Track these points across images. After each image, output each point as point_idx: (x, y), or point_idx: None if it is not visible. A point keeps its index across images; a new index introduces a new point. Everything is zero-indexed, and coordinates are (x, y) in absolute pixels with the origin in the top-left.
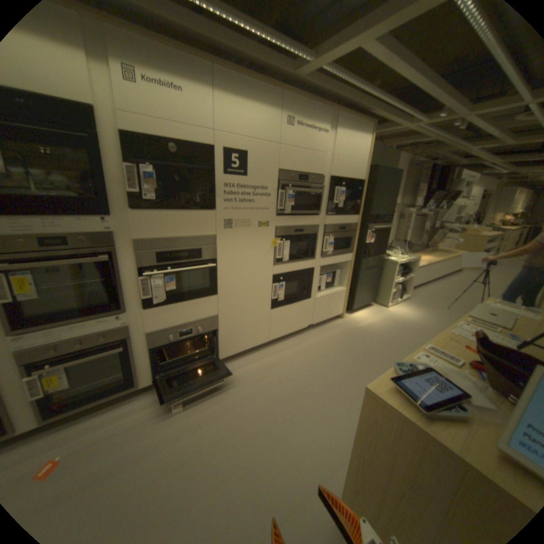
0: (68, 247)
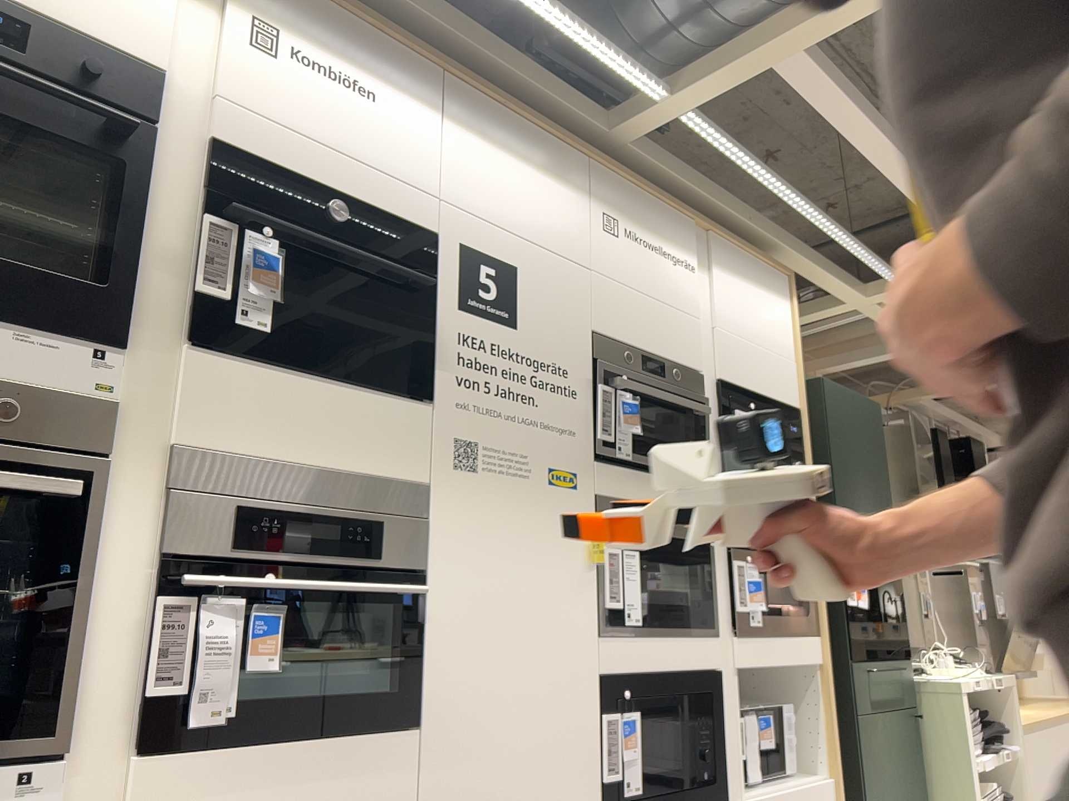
0: None
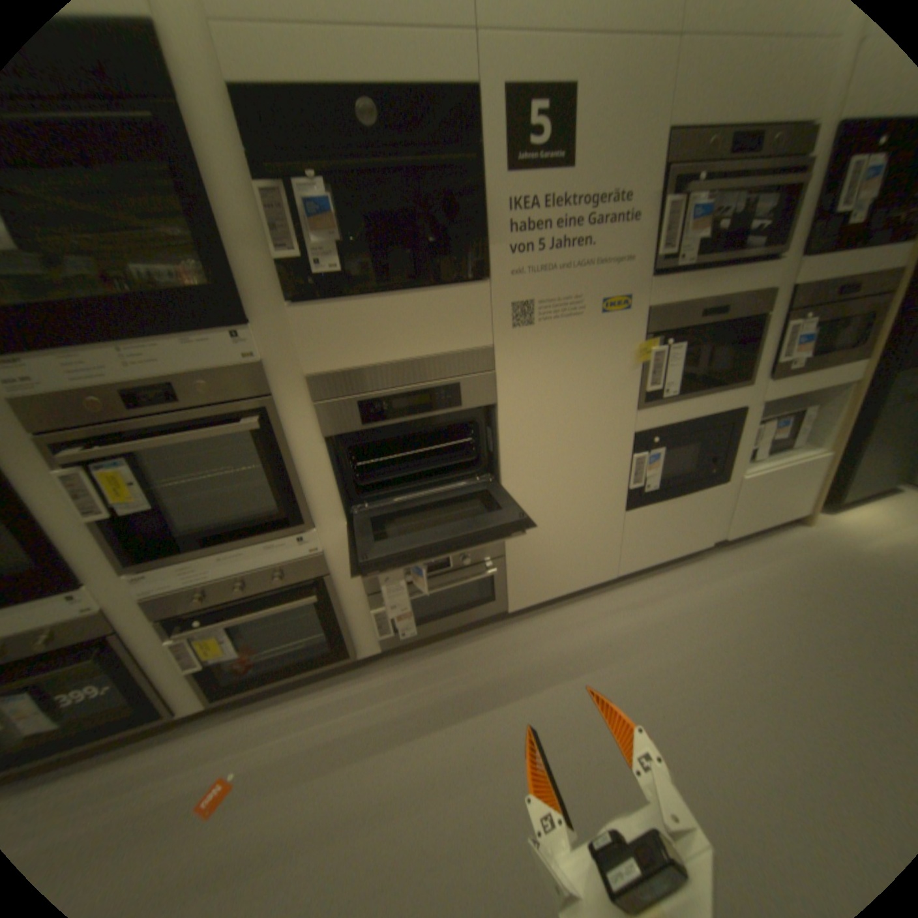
0: (182, 406)
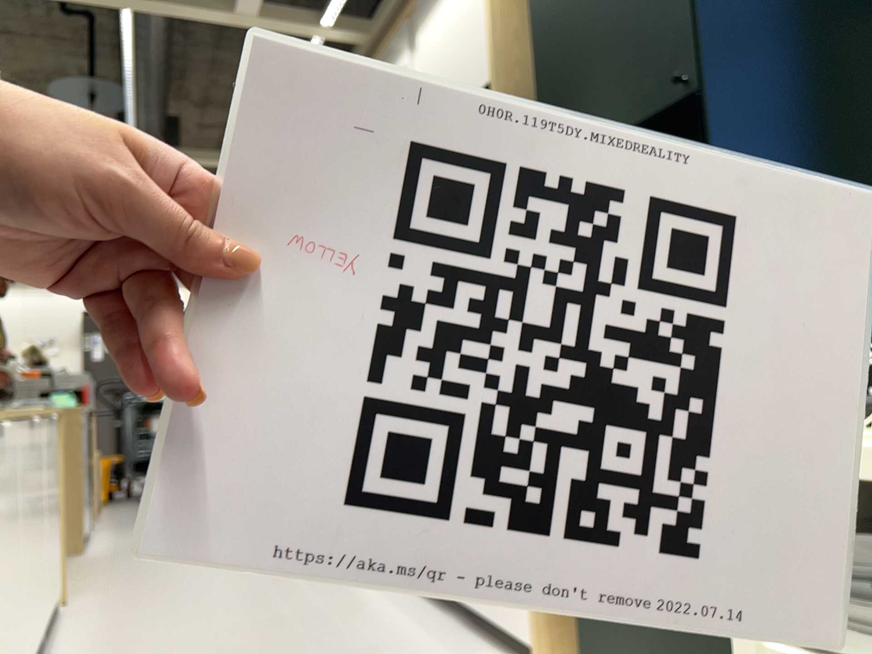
0: None
